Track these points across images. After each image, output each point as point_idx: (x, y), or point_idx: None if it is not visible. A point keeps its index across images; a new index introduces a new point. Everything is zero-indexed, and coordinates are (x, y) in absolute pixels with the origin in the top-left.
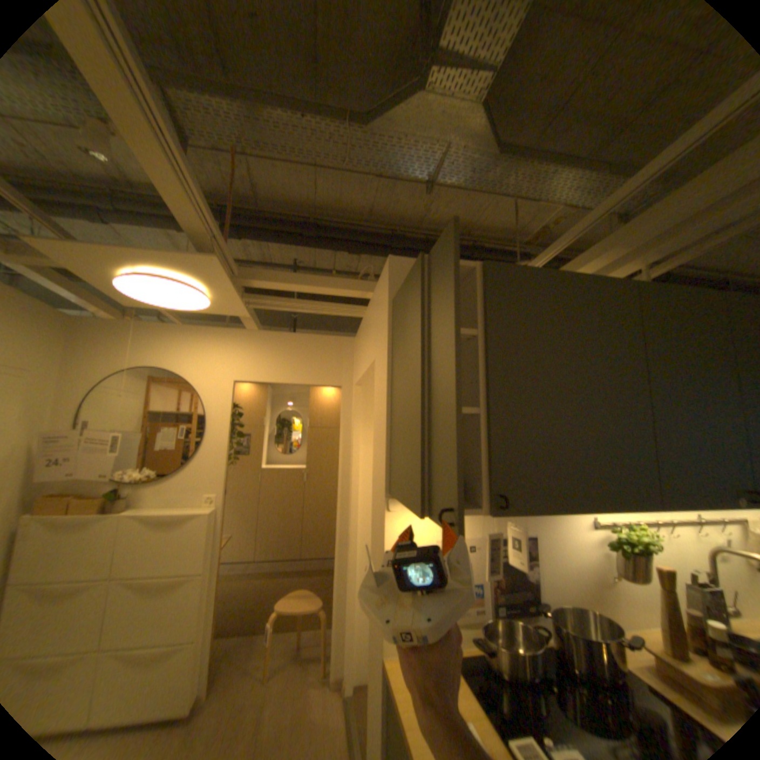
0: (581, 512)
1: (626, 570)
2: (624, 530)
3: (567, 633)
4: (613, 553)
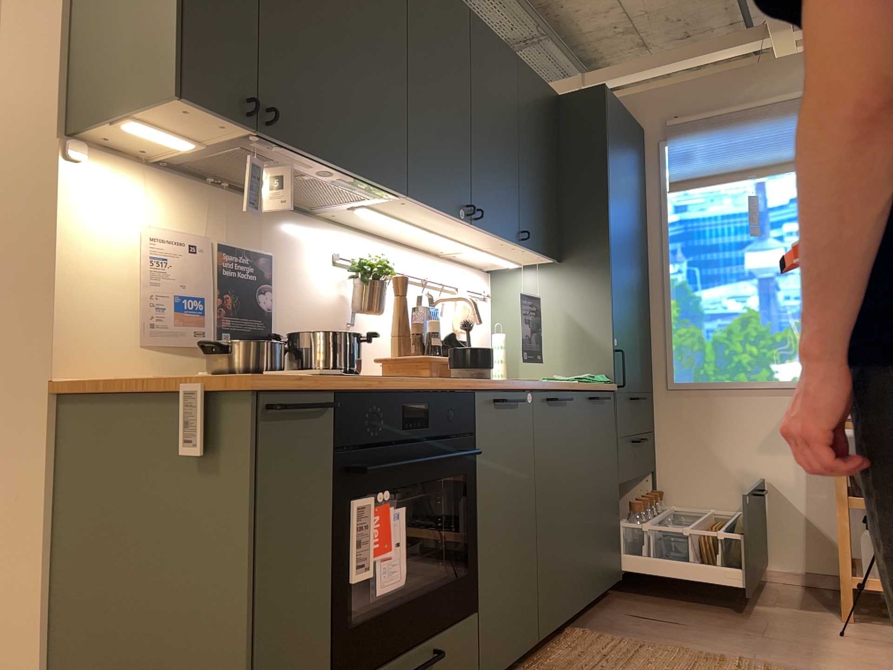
0: (340, 170)
1: (361, 302)
2: (363, 259)
3: (305, 341)
4: (348, 291)
